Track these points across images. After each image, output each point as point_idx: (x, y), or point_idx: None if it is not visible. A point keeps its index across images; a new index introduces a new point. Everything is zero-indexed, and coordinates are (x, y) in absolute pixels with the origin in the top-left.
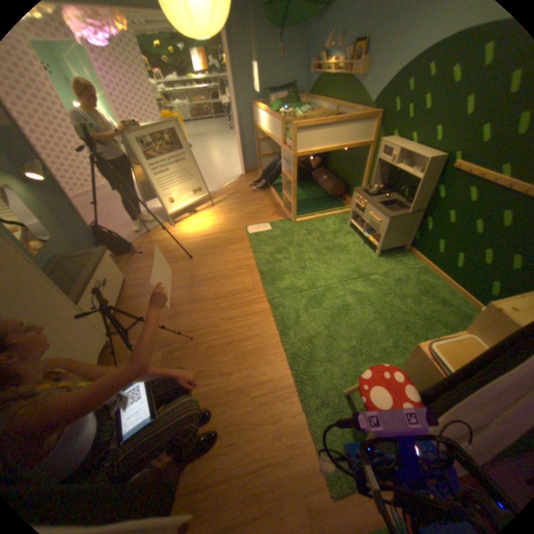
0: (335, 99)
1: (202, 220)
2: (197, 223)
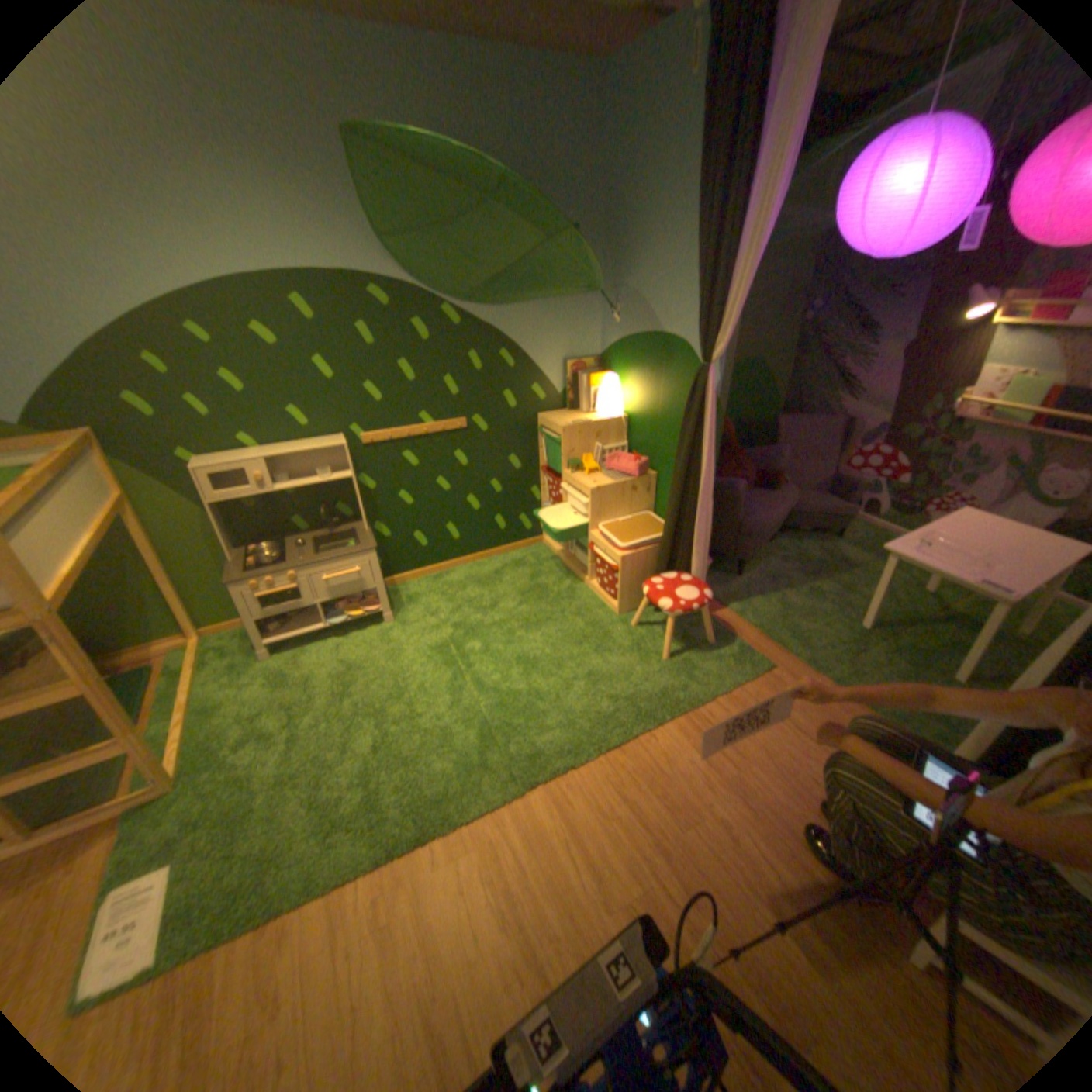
0: None
1: None
2: None
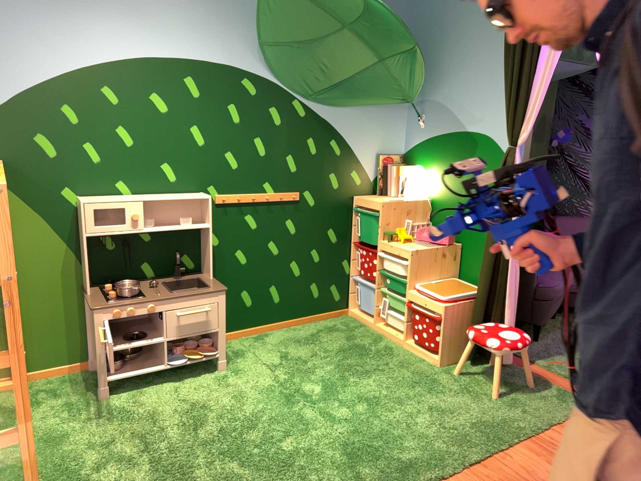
0: None
1: None
2: None
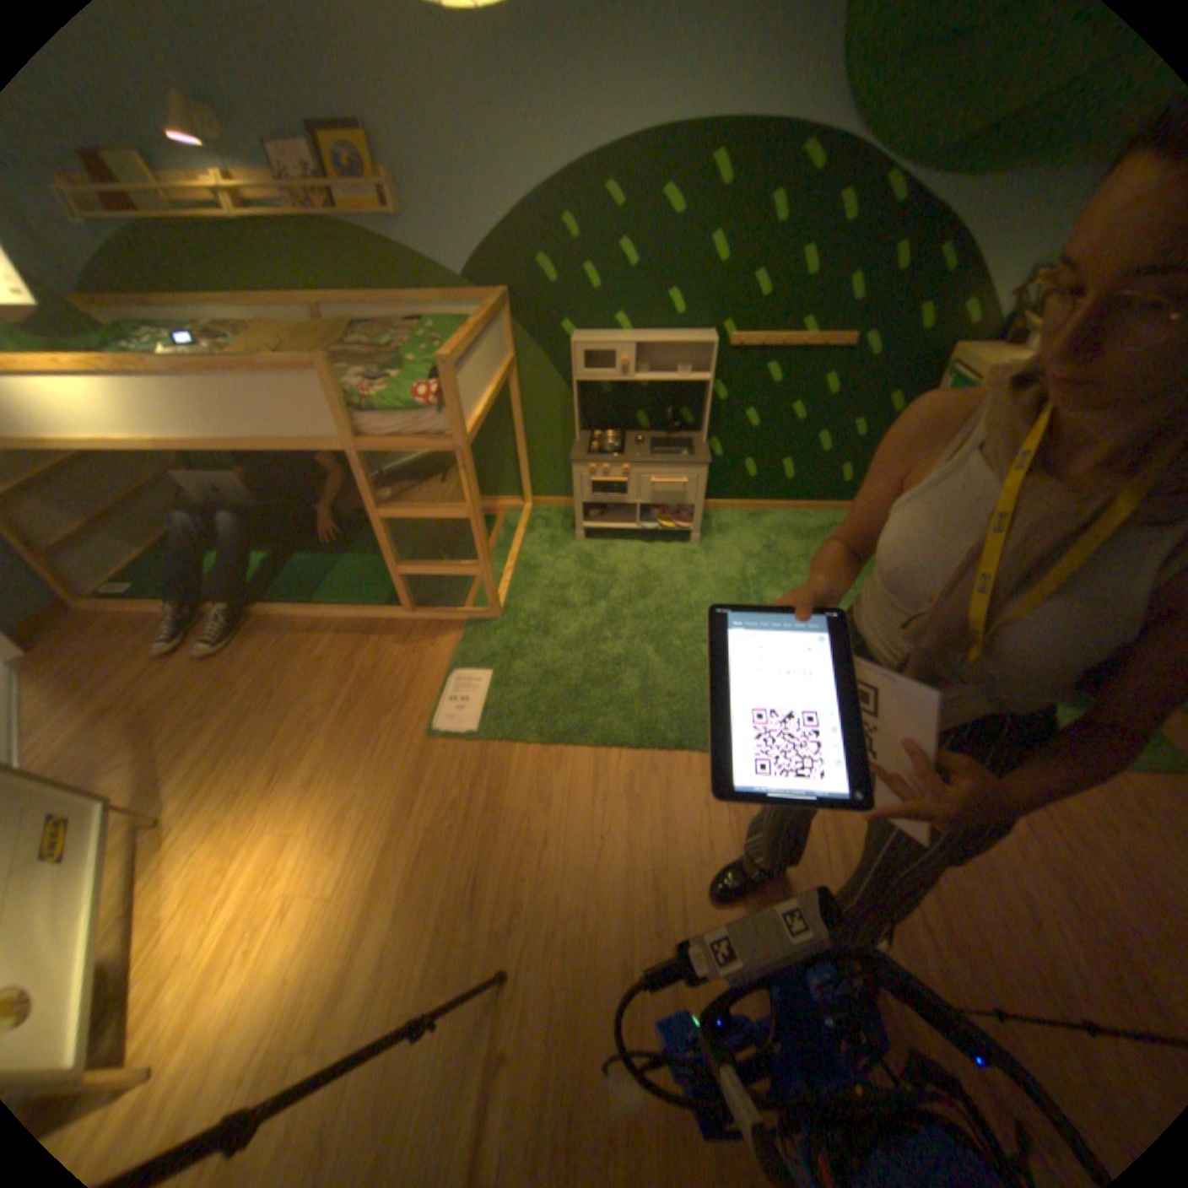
0: (274, 289)
1: (224, 888)
2: (231, 918)
